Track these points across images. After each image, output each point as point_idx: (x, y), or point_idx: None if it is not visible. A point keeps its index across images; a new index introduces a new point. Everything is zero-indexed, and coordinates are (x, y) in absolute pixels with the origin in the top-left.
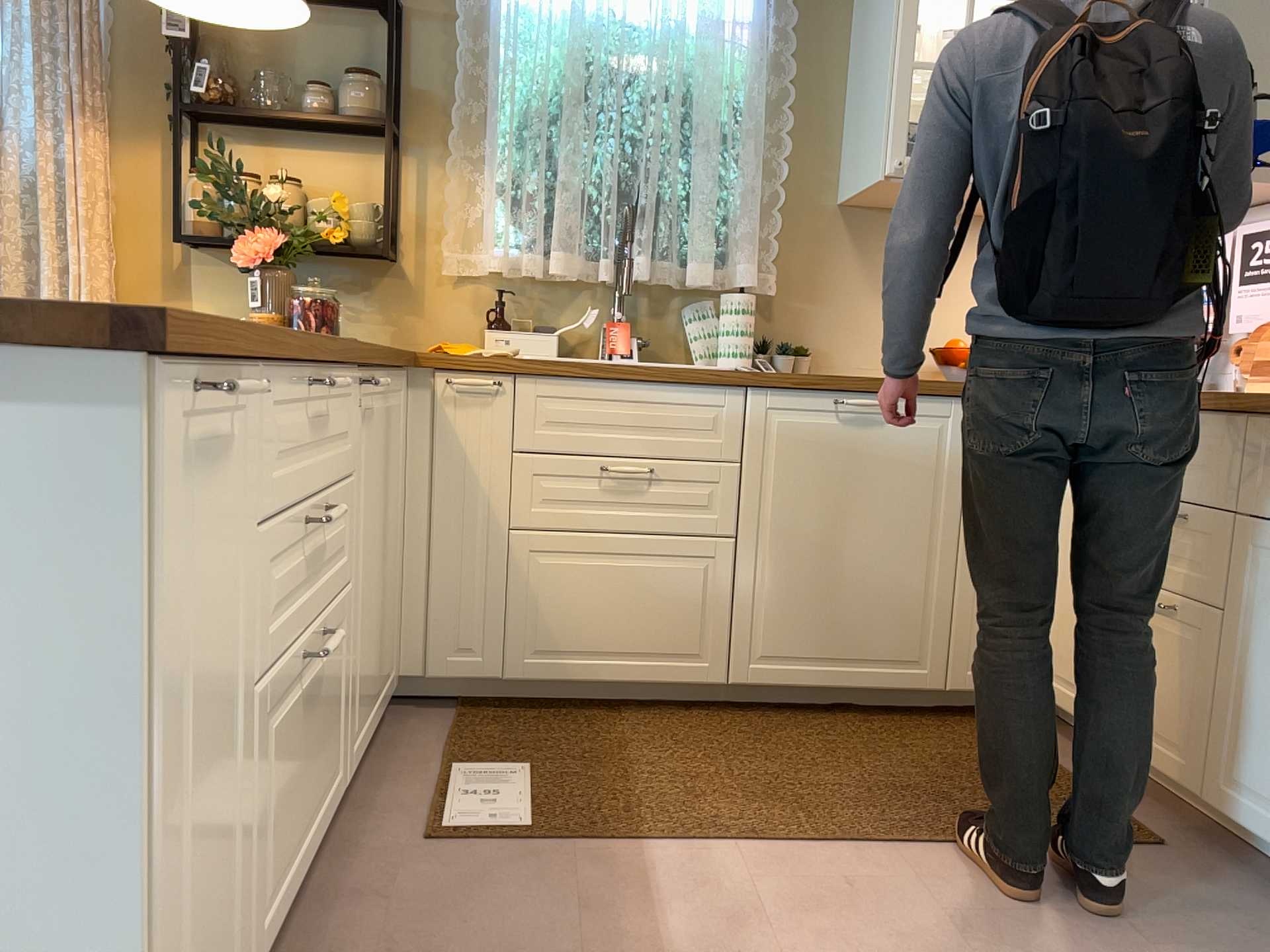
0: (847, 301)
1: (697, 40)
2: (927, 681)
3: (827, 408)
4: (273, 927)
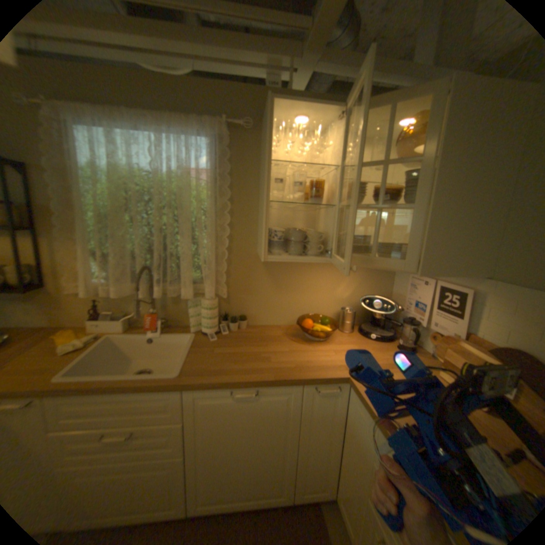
0: (262, 295)
1: (178, 179)
2: (284, 504)
3: (225, 398)
4: None
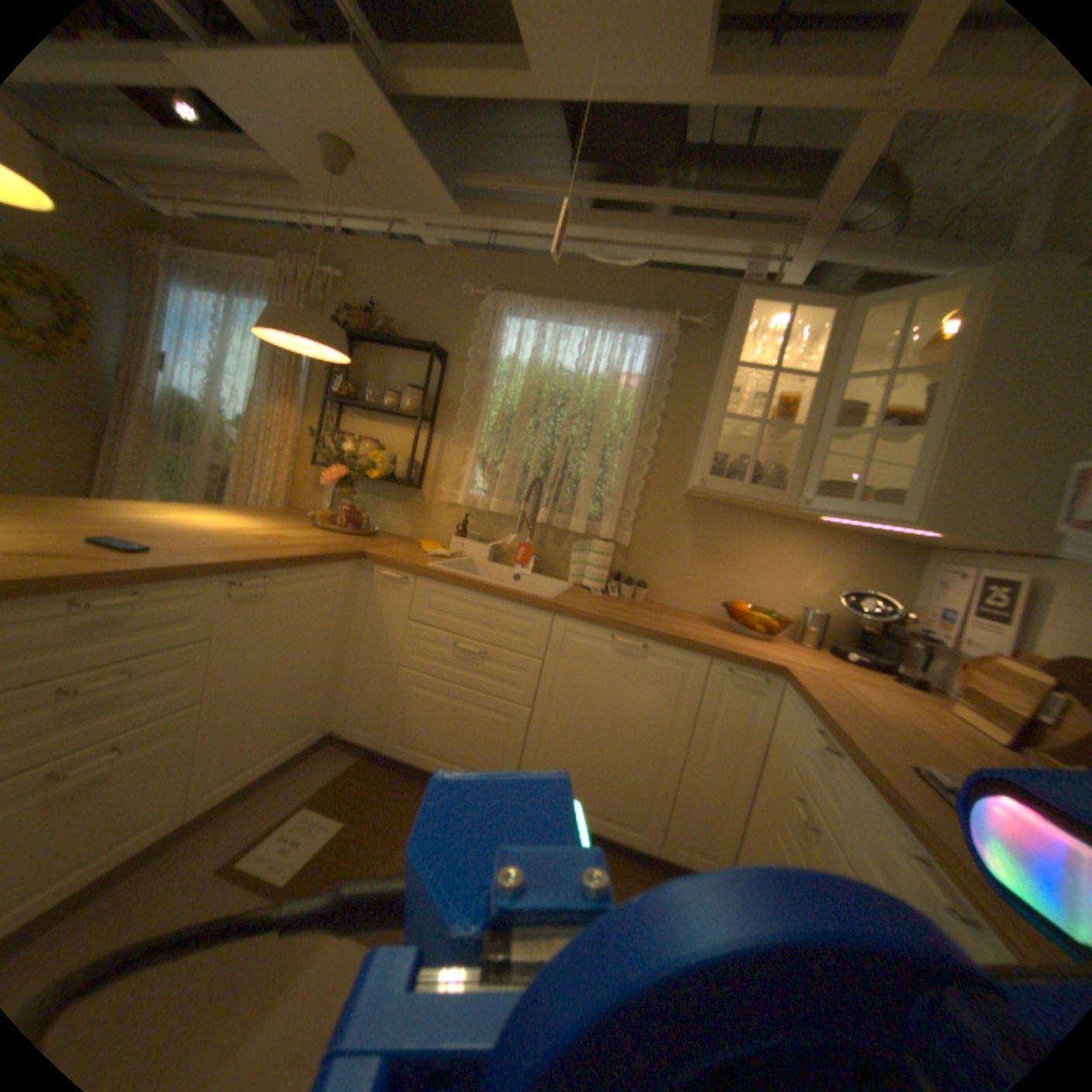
0: (678, 559)
1: (604, 384)
2: (645, 847)
3: (604, 640)
4: None
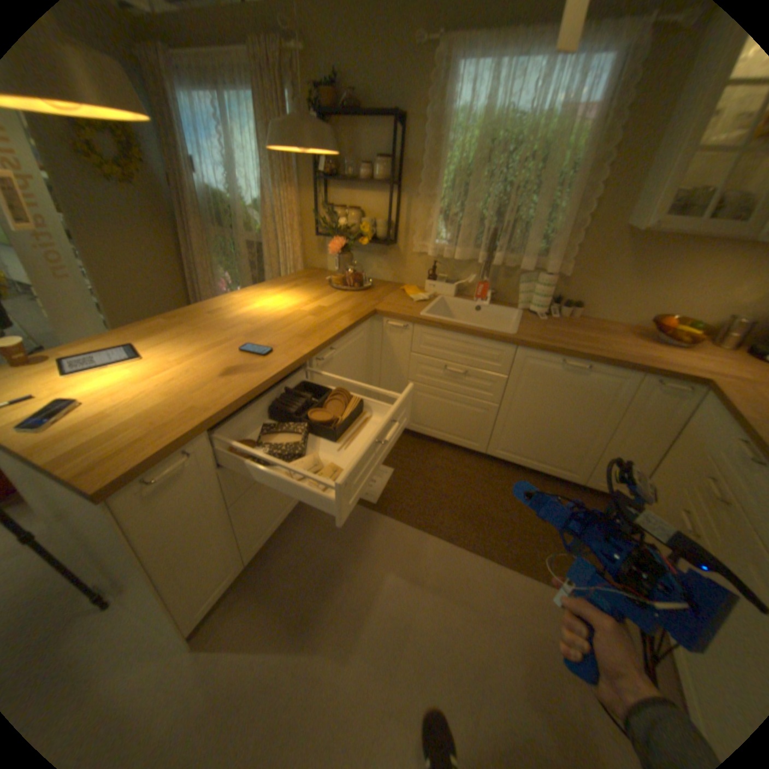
0: (615, 281)
1: (558, 121)
2: (577, 480)
3: (557, 363)
4: (270, 536)
